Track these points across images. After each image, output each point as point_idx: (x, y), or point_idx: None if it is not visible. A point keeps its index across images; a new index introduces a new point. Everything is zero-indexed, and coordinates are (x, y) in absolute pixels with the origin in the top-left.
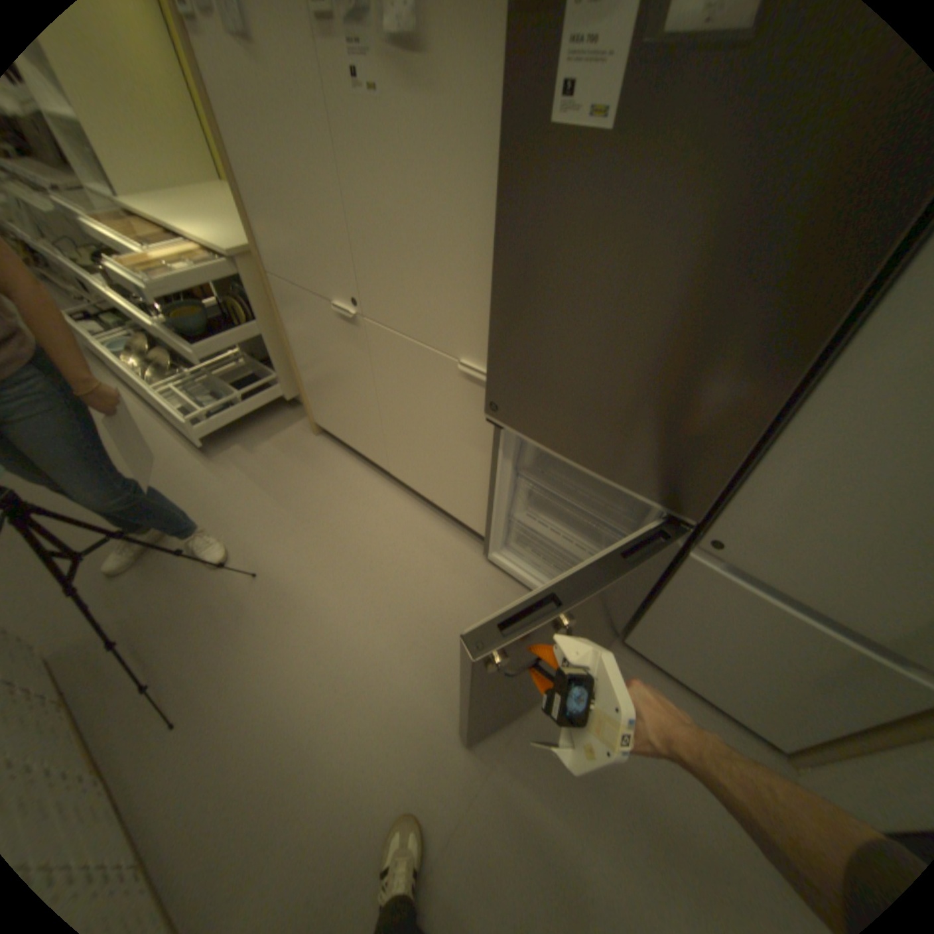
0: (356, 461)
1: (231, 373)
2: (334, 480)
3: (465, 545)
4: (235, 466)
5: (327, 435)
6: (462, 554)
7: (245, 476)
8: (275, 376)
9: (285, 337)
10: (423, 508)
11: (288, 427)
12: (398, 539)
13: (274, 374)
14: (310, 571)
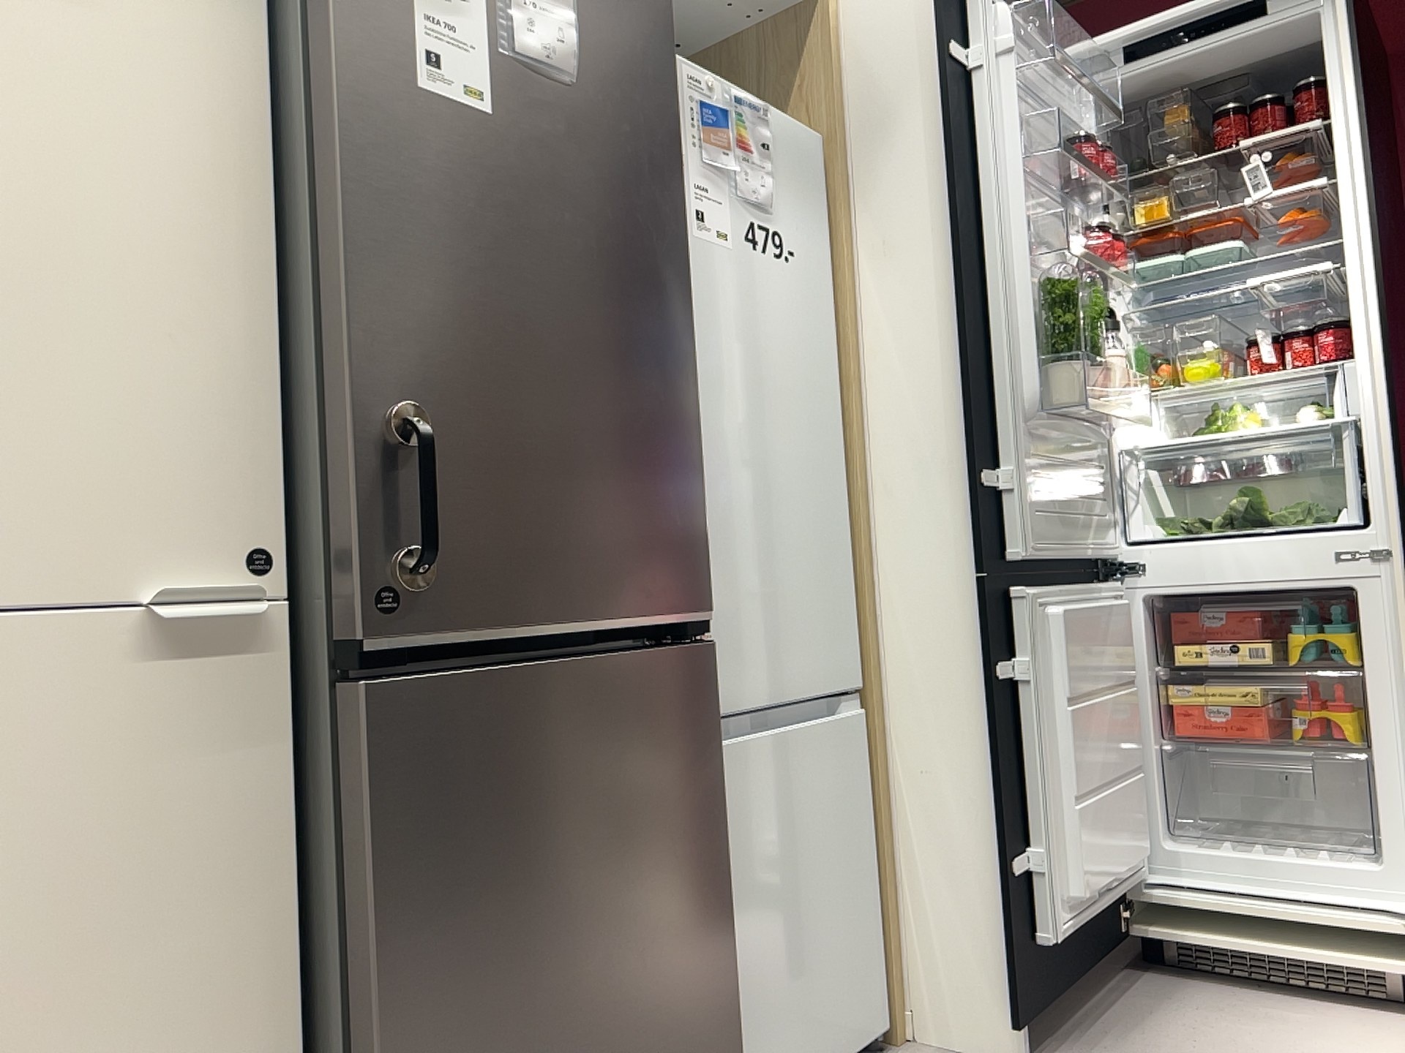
0: None
1: None
2: None
3: None
4: None
5: None
6: None
7: None
8: None
9: None
10: None
11: None
12: None
13: None
14: None
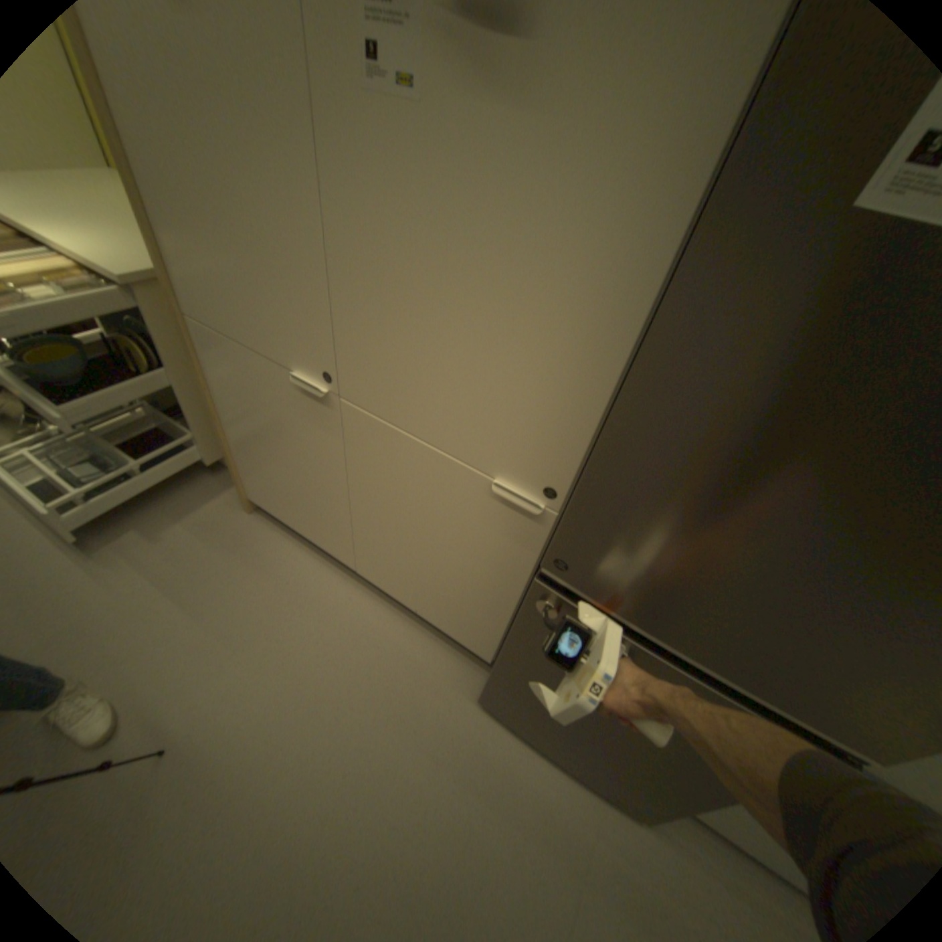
0: (306, 551)
1: (123, 428)
2: (277, 580)
3: (459, 669)
4: (128, 565)
5: (264, 512)
6: (457, 684)
7: (145, 581)
8: (189, 436)
9: (210, 397)
10: (401, 616)
11: (208, 501)
12: (372, 668)
13: (188, 433)
14: (248, 736)
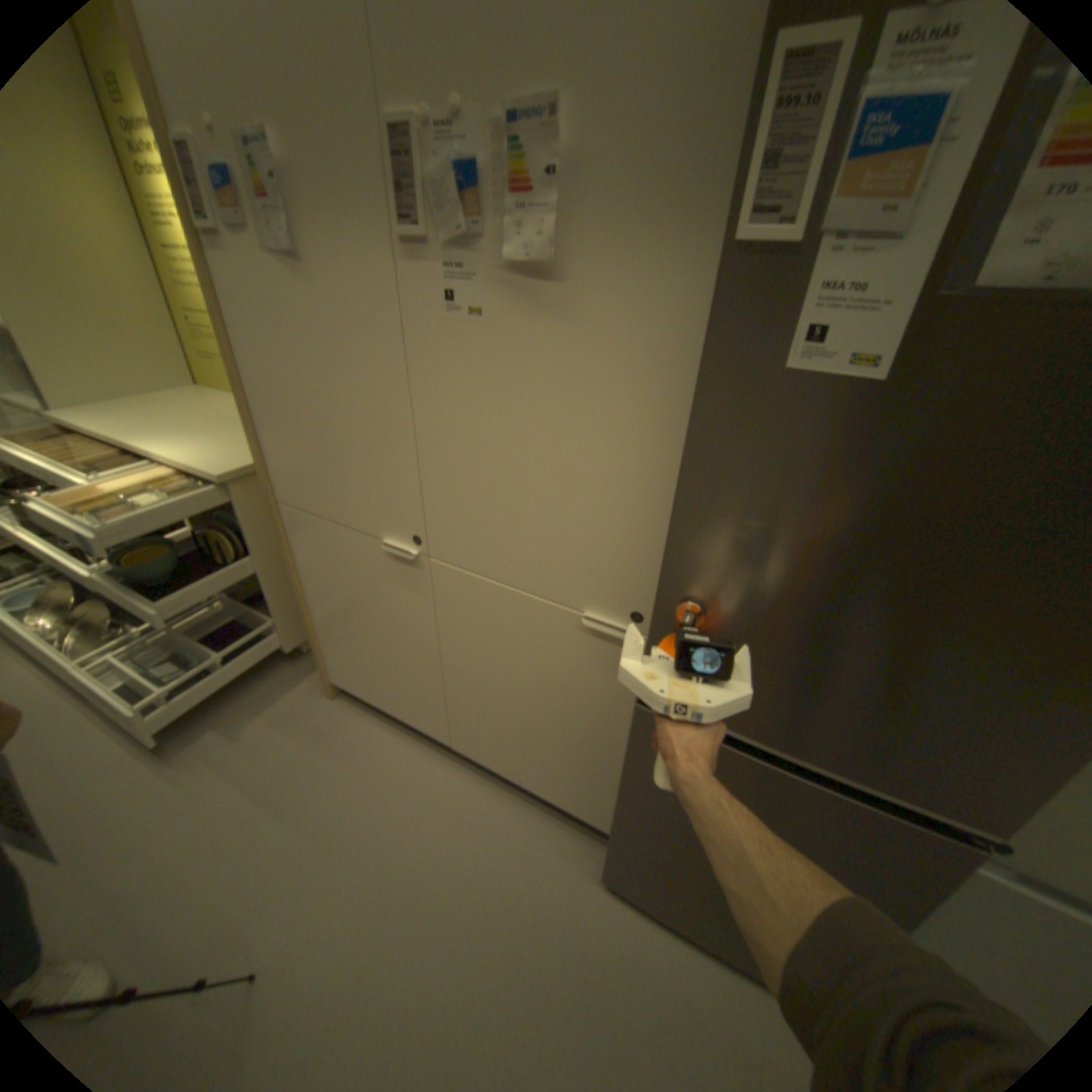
0: (394, 732)
1: (201, 623)
2: (366, 767)
3: (576, 847)
4: (207, 767)
5: (347, 695)
6: (575, 865)
7: (225, 783)
8: (270, 623)
9: (297, 577)
10: (503, 794)
11: (287, 691)
12: (477, 856)
13: (268, 619)
14: (346, 948)
